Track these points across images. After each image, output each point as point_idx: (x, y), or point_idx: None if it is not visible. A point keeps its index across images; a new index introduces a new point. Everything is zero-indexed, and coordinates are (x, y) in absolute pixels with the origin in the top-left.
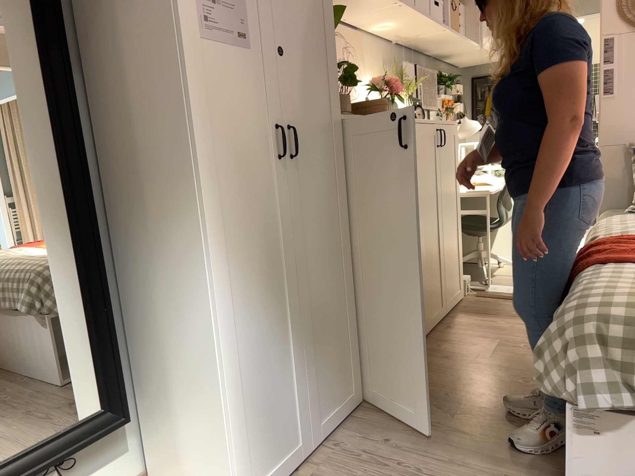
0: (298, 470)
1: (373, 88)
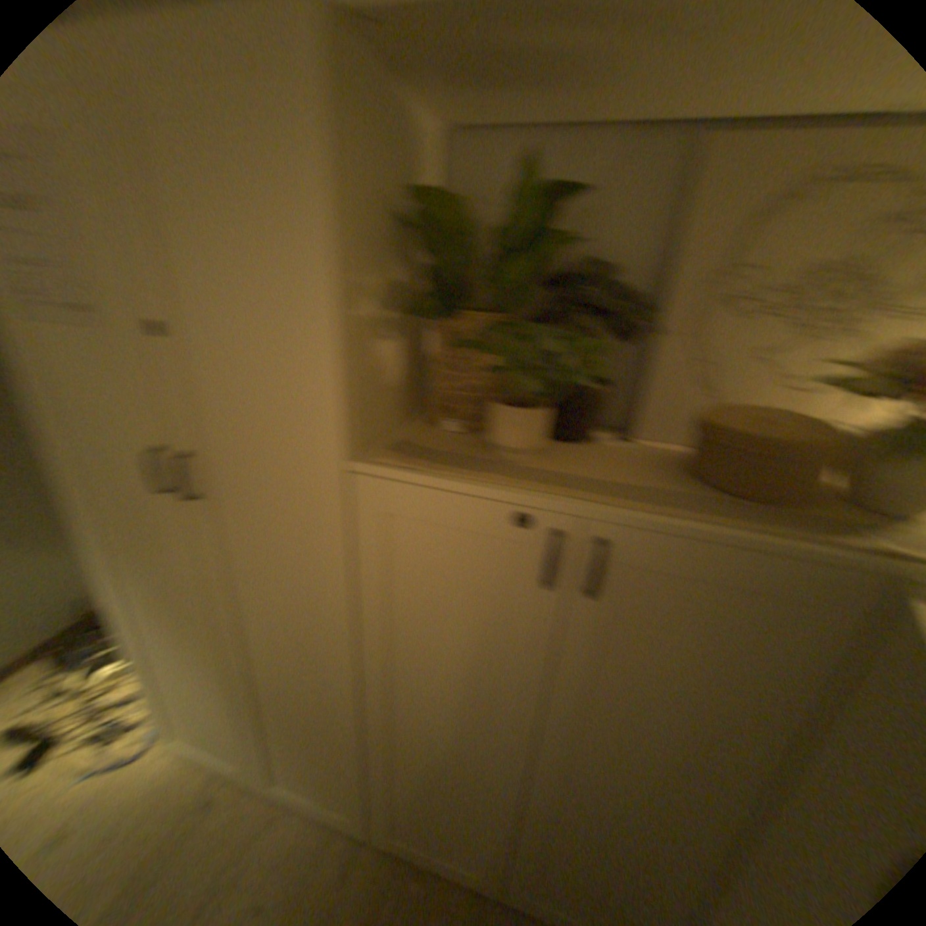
0: (230, 785)
1: (849, 380)
